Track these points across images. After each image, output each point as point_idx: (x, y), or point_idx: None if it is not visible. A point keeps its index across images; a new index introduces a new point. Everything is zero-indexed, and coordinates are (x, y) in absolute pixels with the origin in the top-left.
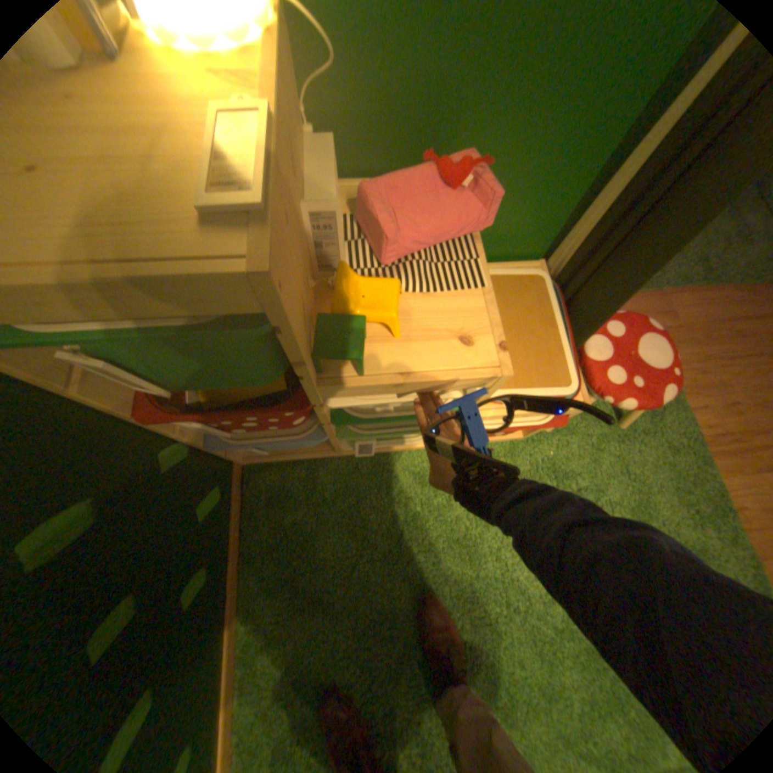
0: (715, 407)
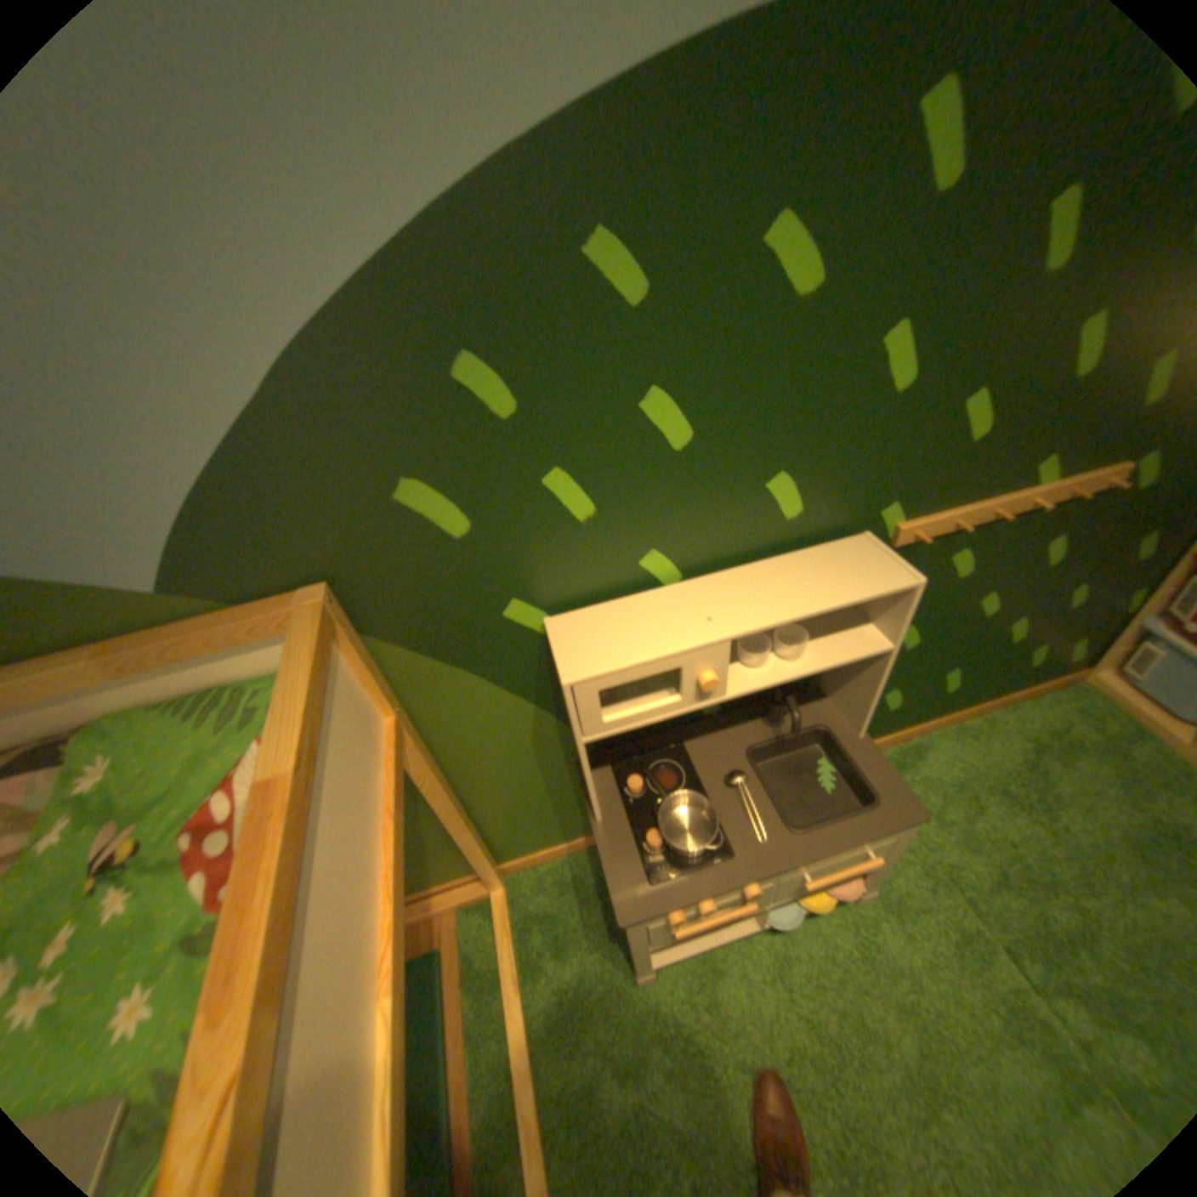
0: None
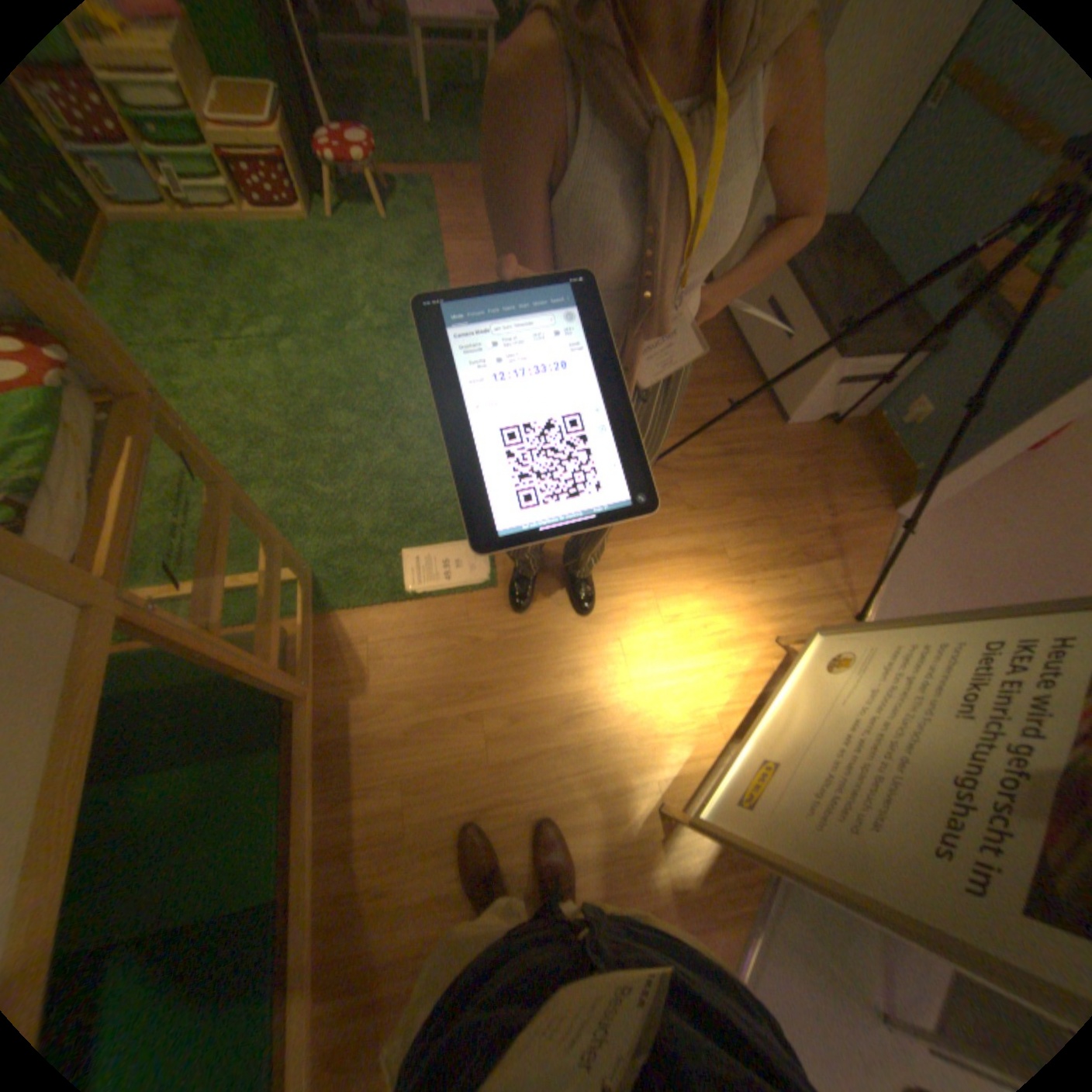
0: (457, 218)
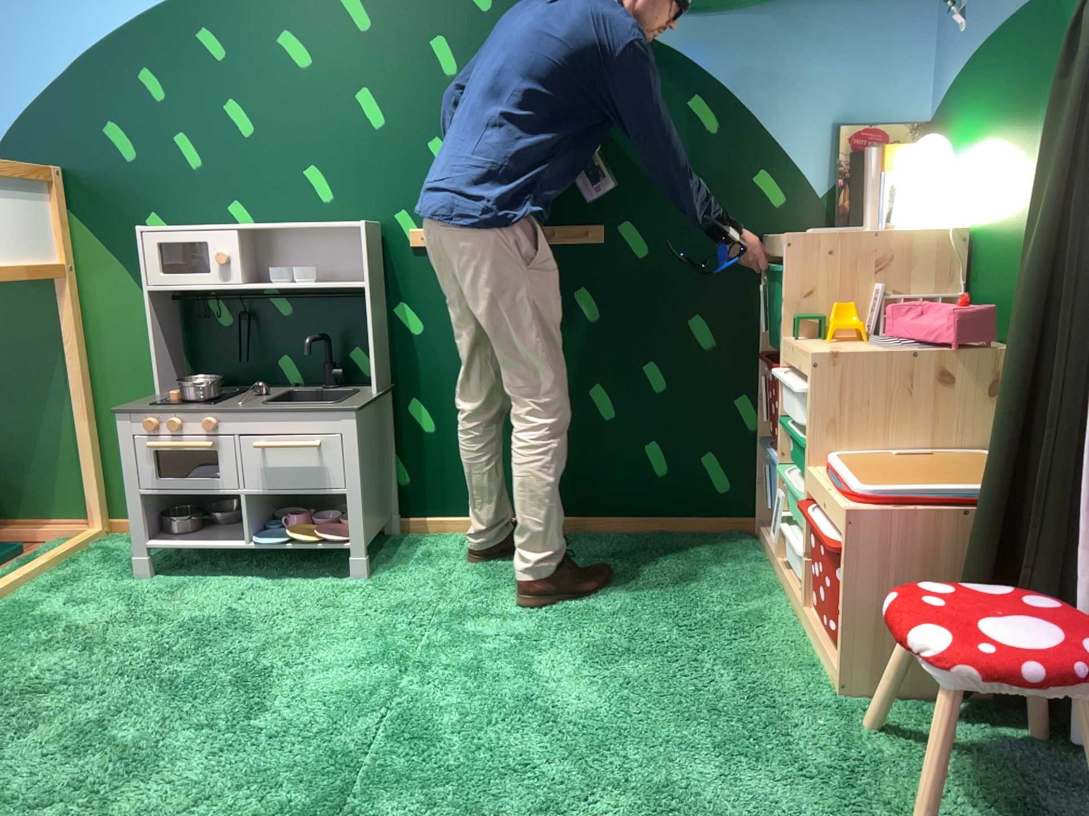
0: None
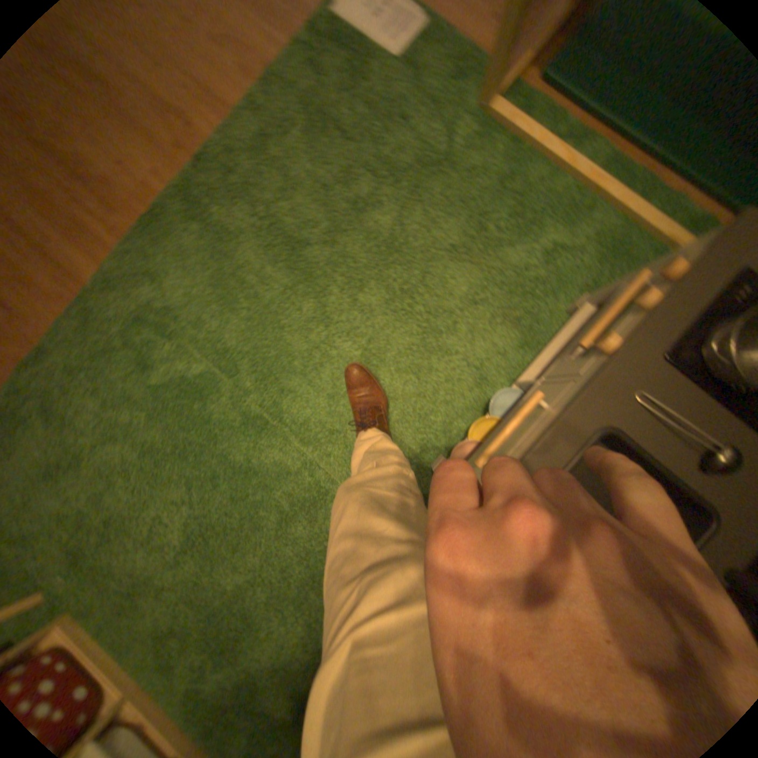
0: None
